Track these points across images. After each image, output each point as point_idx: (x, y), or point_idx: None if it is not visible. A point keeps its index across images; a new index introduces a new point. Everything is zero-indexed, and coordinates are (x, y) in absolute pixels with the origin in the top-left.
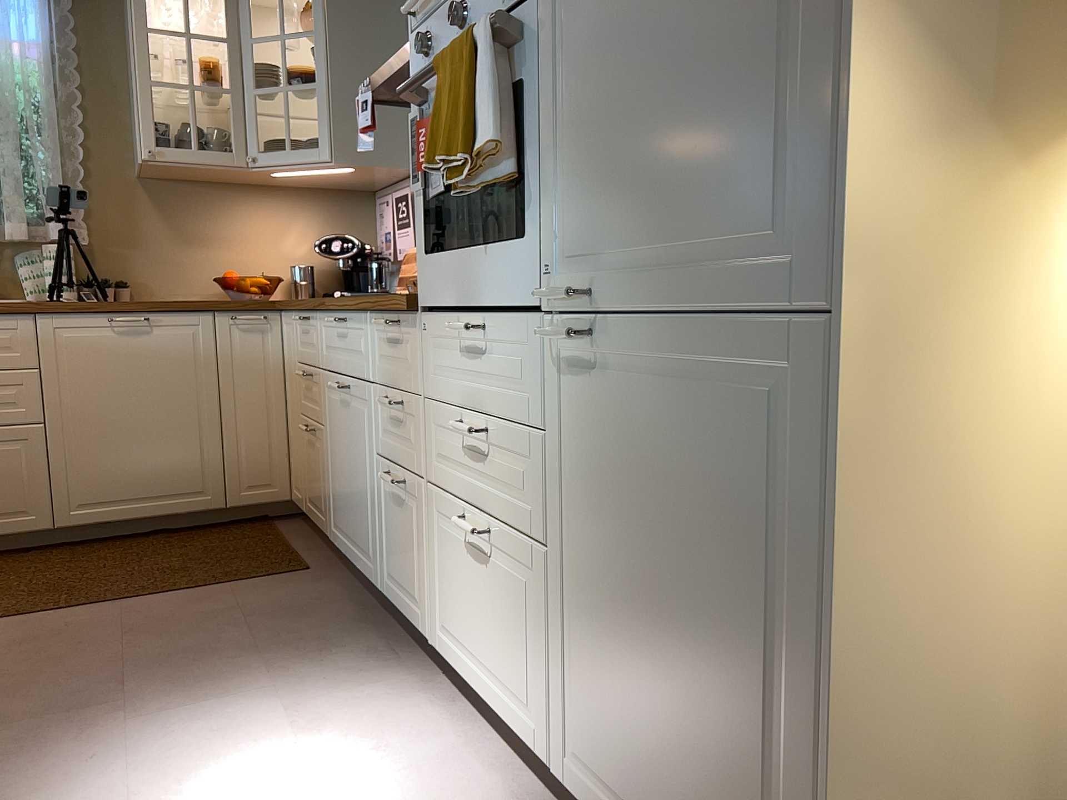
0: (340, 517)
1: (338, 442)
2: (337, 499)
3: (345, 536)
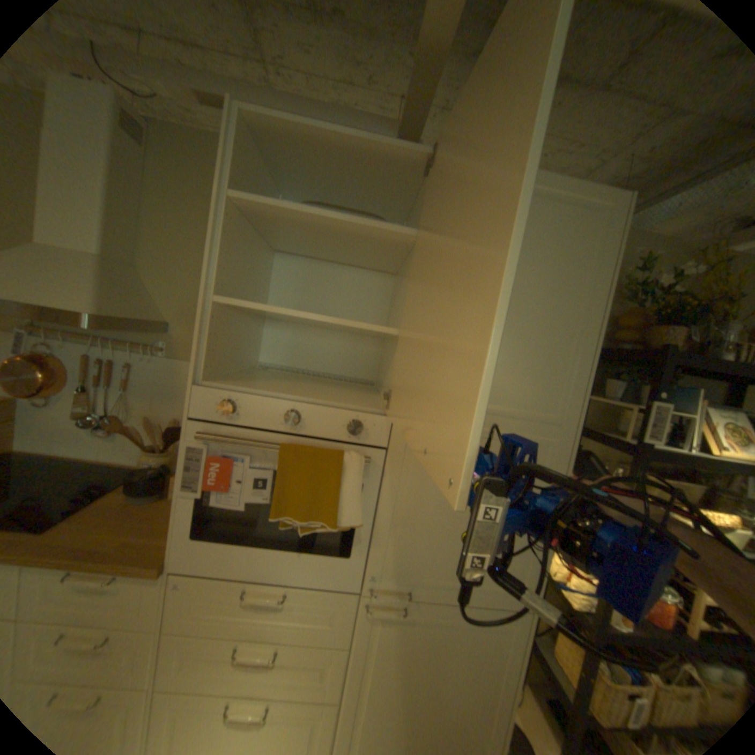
0: None
1: None
2: None
3: None
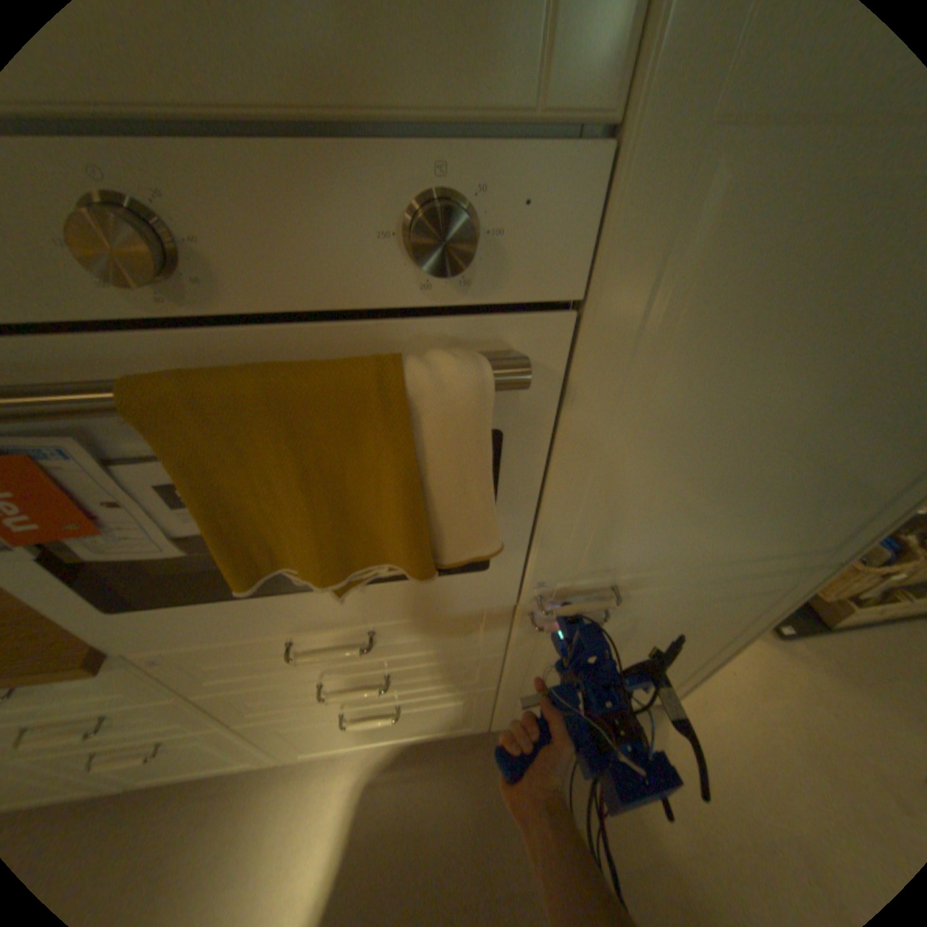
0: None
1: None
2: None
3: None
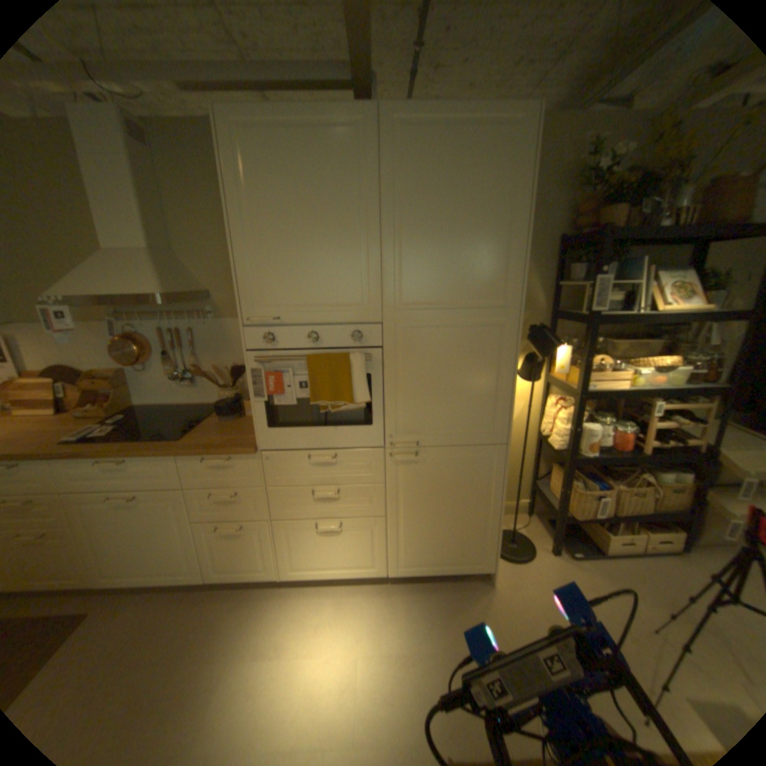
0: (121, 569)
1: (109, 531)
2: (110, 562)
3: (133, 576)
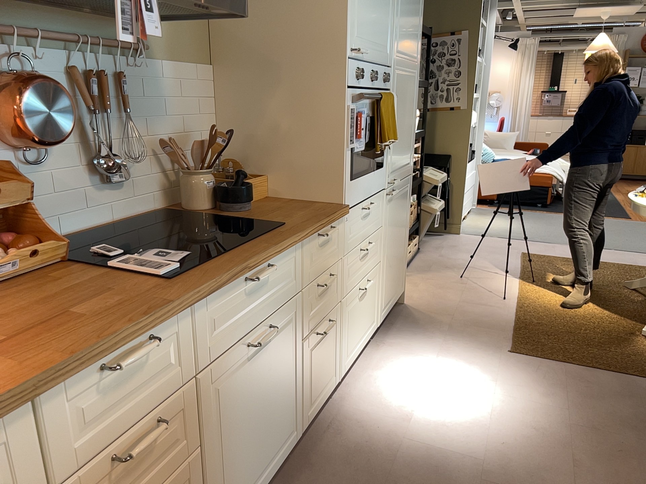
0: (244, 479)
1: (241, 409)
2: (236, 476)
3: (253, 480)
